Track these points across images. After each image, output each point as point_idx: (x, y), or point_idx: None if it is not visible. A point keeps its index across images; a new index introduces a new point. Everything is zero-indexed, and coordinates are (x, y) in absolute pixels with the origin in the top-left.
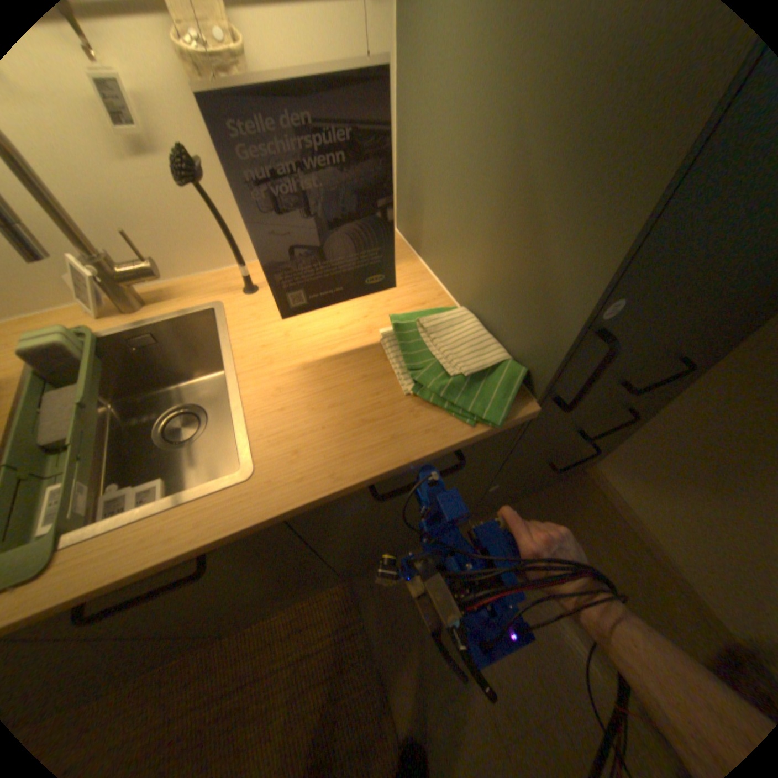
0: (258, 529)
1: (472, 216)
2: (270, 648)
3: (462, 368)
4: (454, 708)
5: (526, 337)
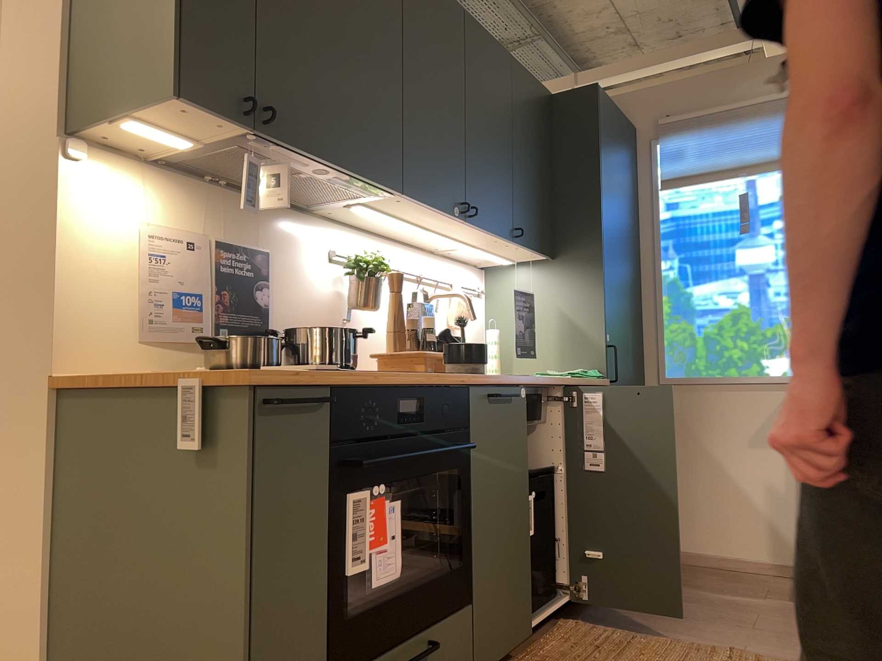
0: (572, 382)
1: (547, 341)
2: (567, 653)
3: (579, 371)
4: (710, 630)
5: (590, 361)
